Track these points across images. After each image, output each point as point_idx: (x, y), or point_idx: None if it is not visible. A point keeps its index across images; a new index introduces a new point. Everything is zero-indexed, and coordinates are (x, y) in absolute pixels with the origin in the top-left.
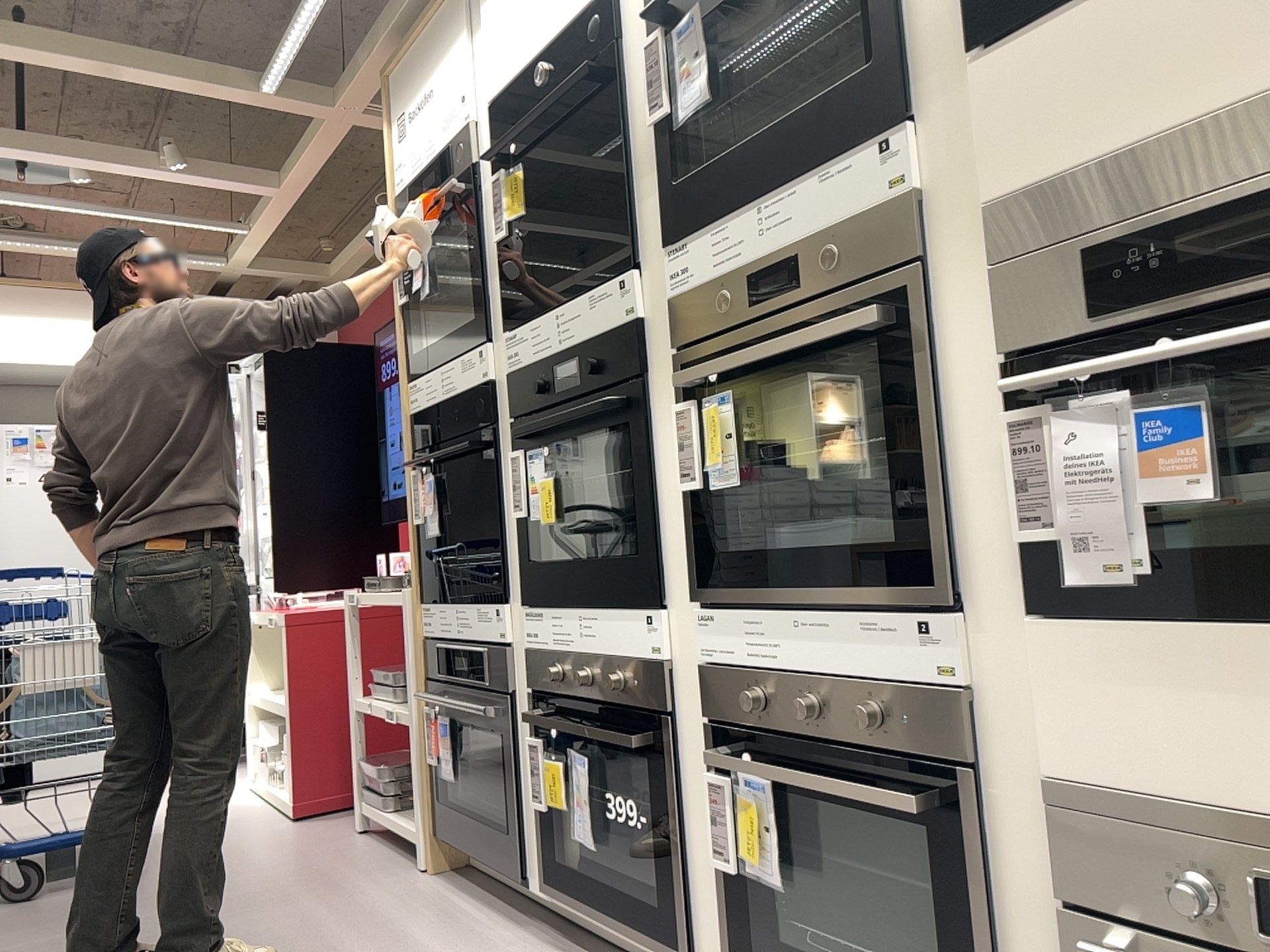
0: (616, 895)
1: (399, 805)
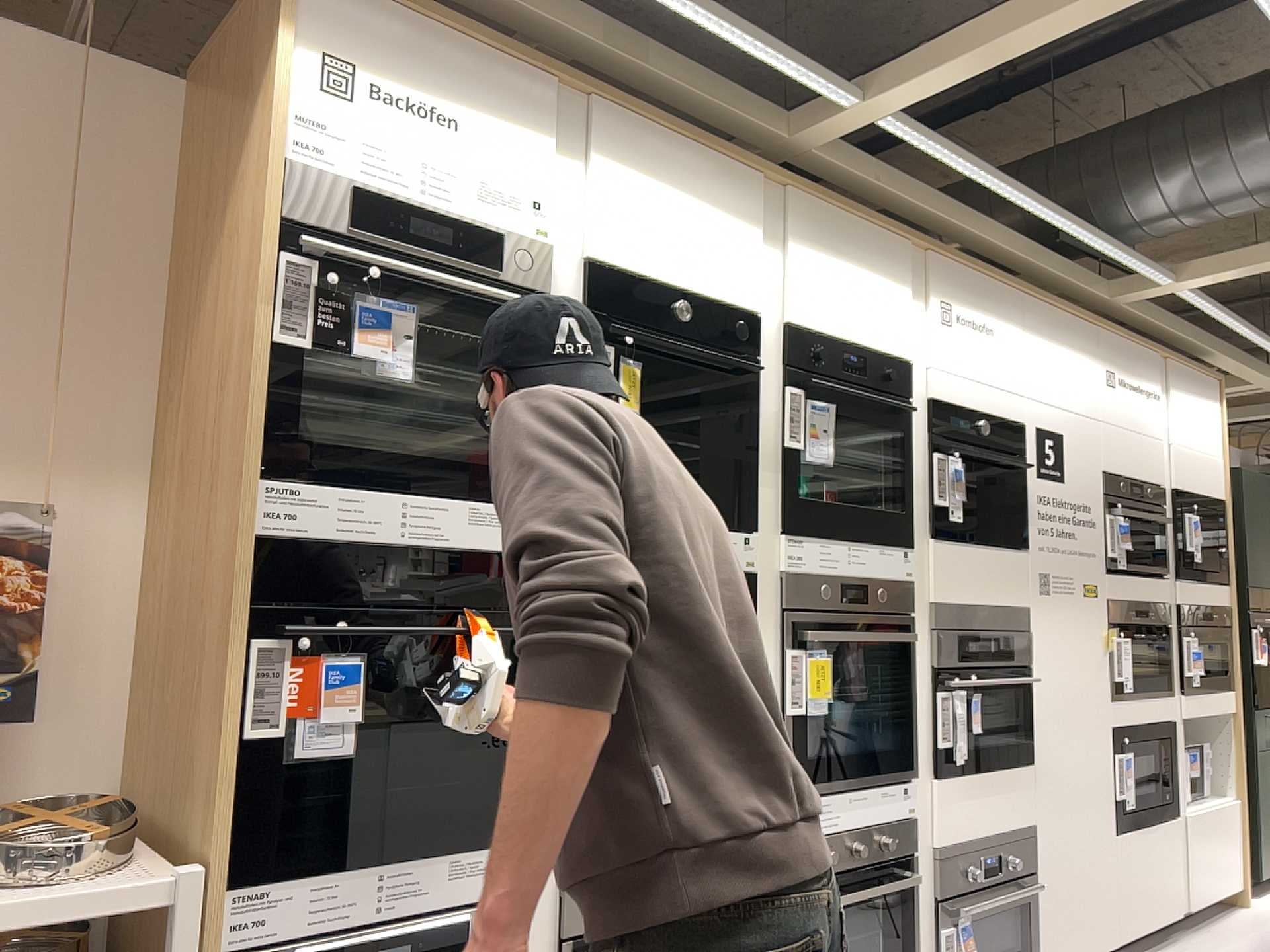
0: None
1: None
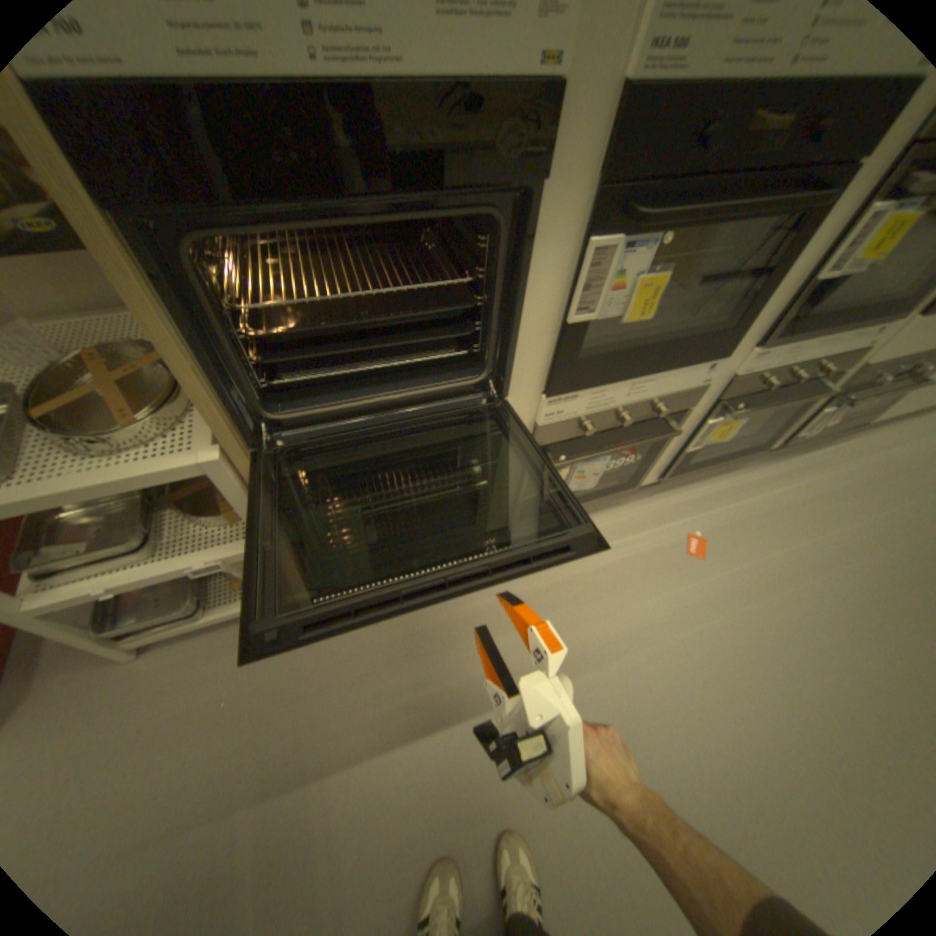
0: (587, 493)
1: (192, 604)
